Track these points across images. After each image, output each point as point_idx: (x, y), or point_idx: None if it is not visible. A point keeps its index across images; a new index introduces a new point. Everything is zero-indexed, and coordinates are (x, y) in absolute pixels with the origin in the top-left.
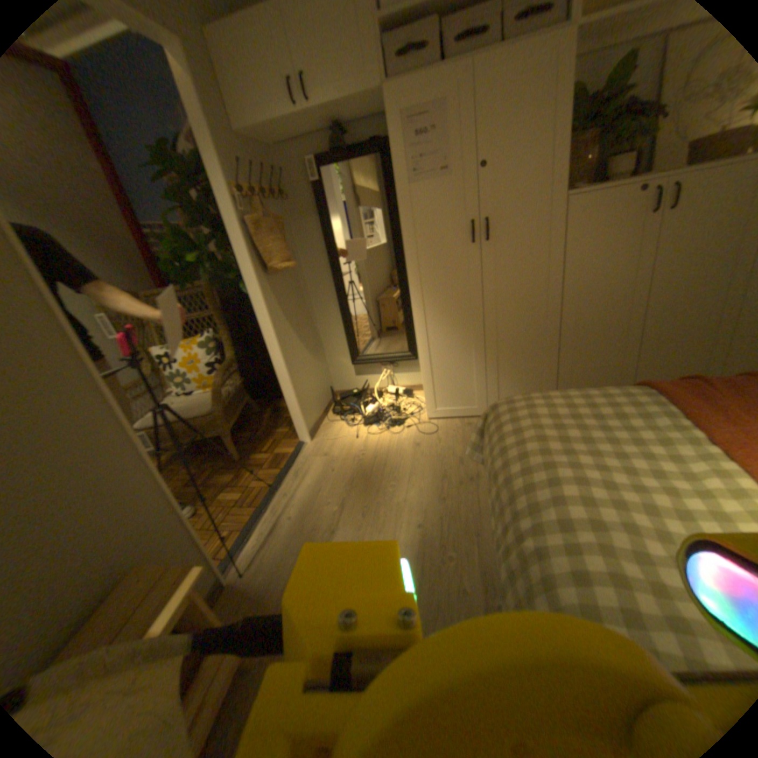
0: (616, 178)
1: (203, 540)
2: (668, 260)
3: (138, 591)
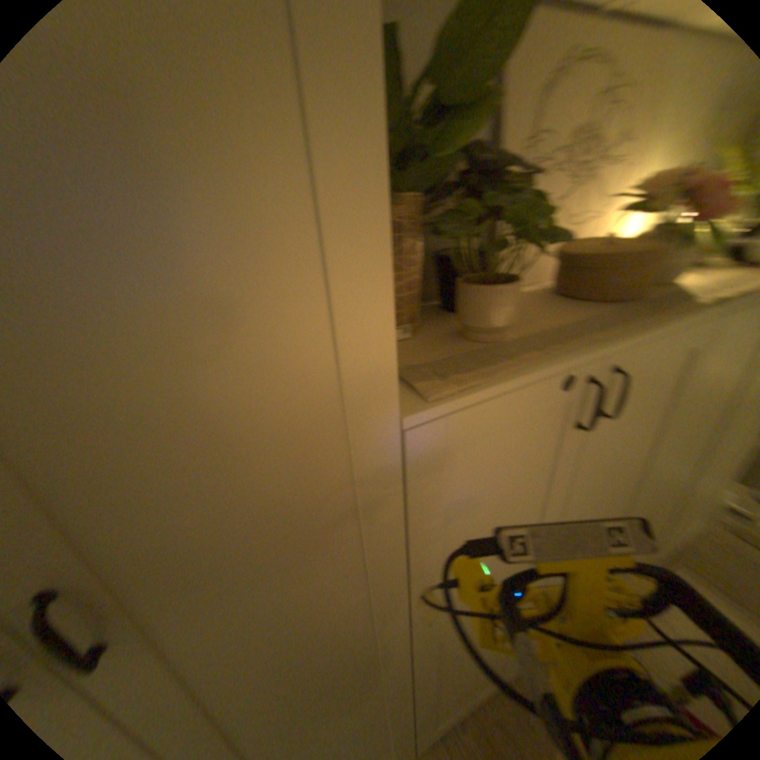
0: (488, 336)
1: None
2: (584, 494)
3: None
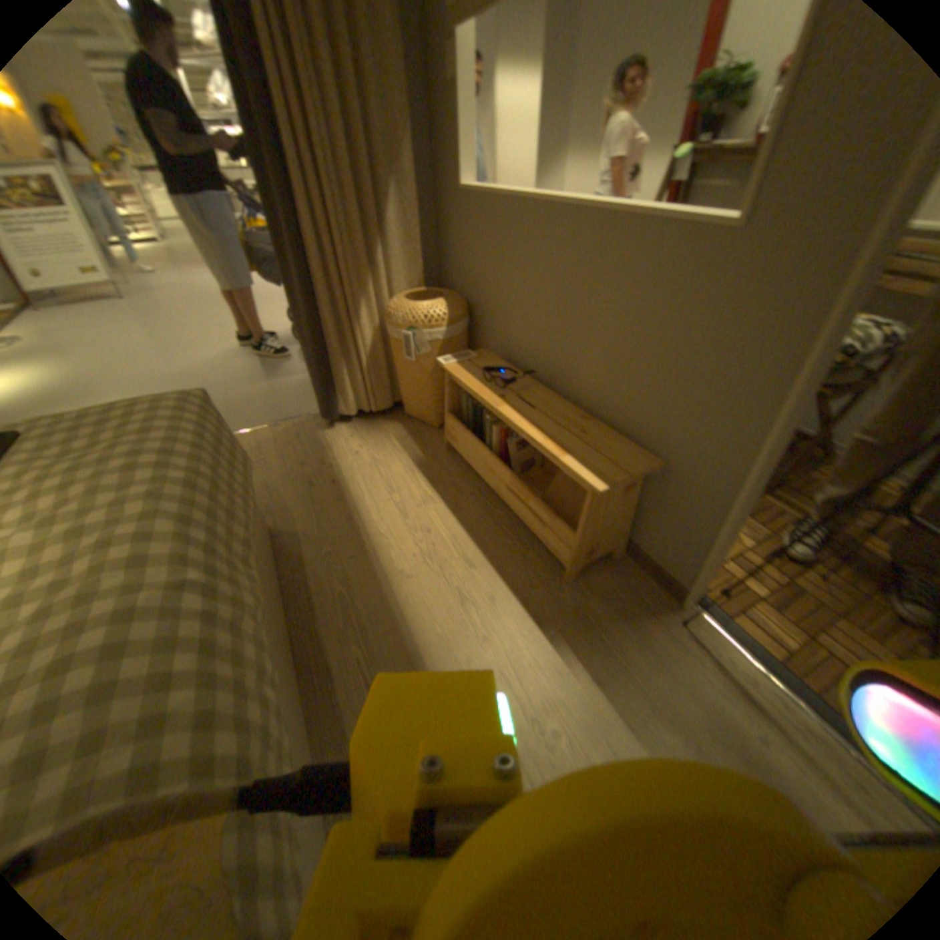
0: None
1: (789, 619)
2: None
3: (617, 459)
